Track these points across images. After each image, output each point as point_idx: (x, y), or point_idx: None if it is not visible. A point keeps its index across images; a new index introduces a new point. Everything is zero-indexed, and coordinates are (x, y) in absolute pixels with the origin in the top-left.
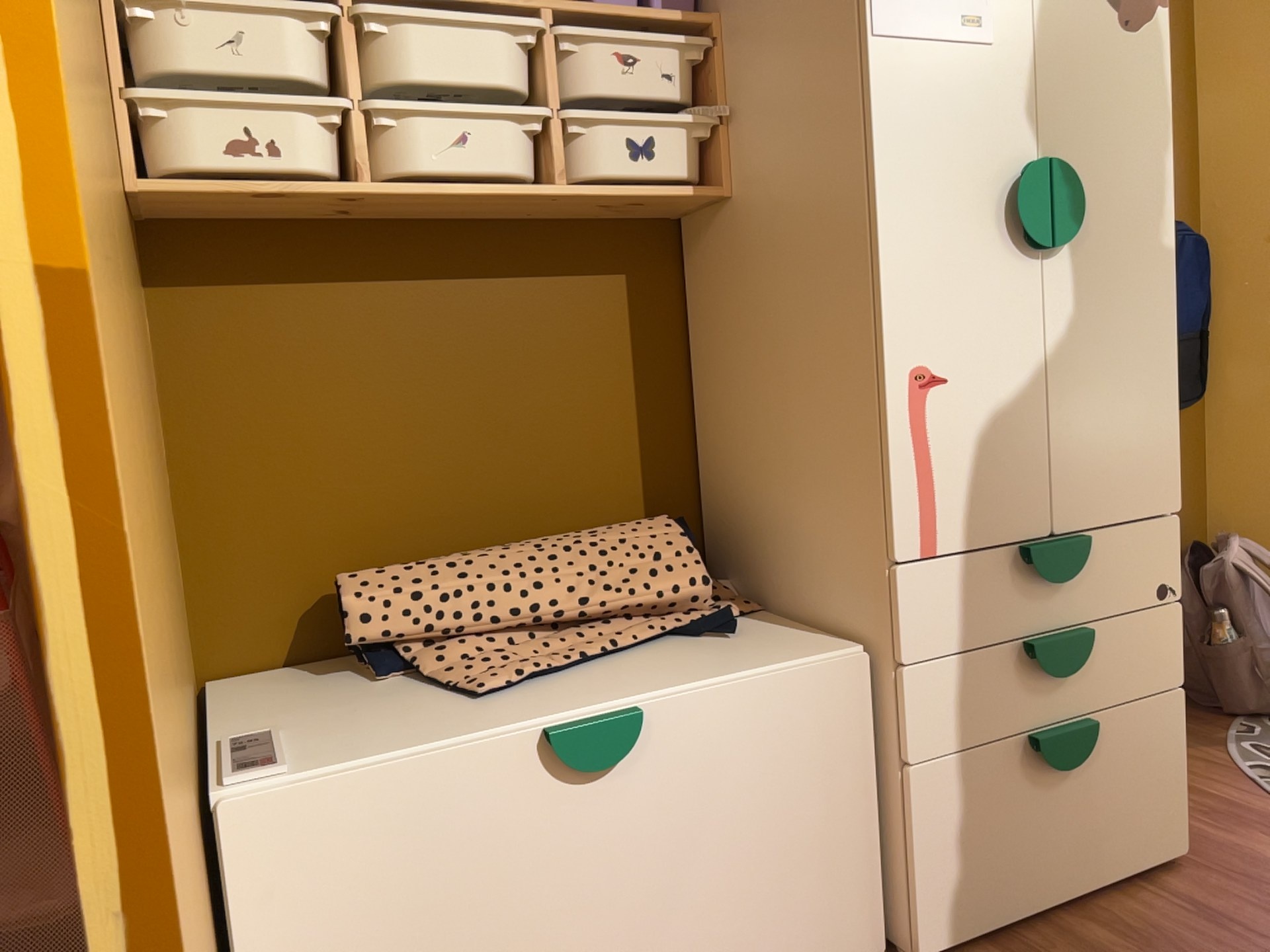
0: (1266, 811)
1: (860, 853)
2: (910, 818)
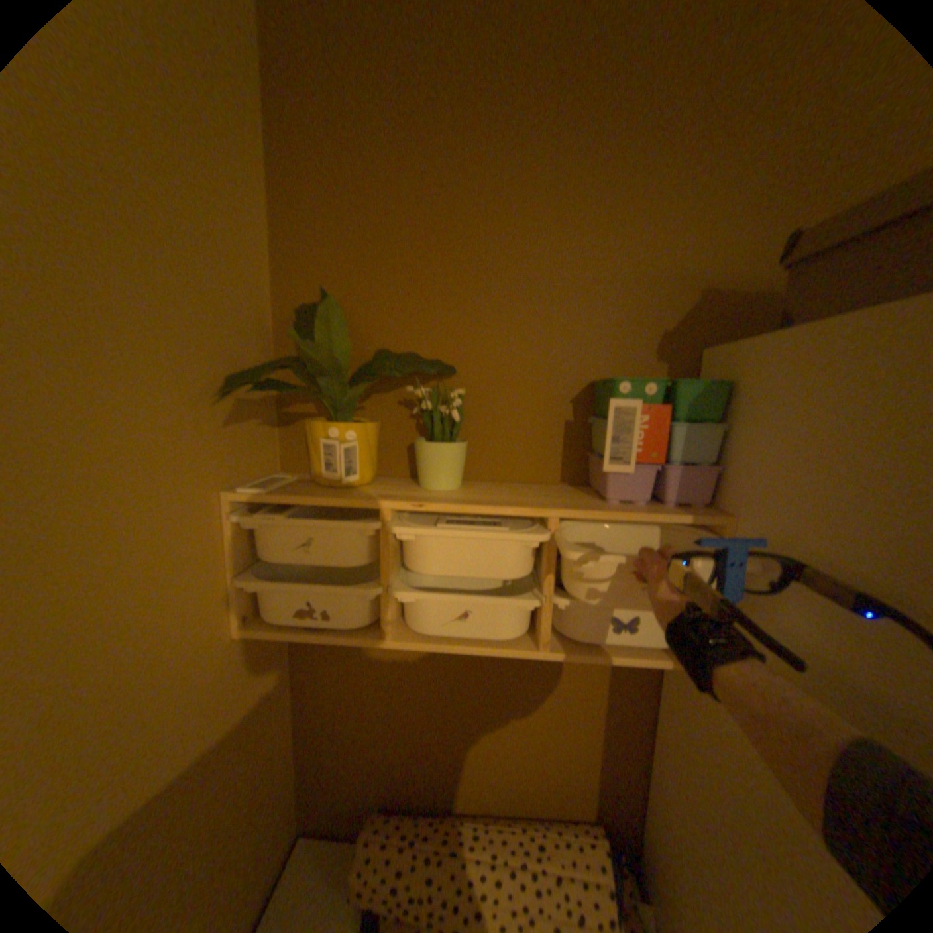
0: None
1: None
2: None
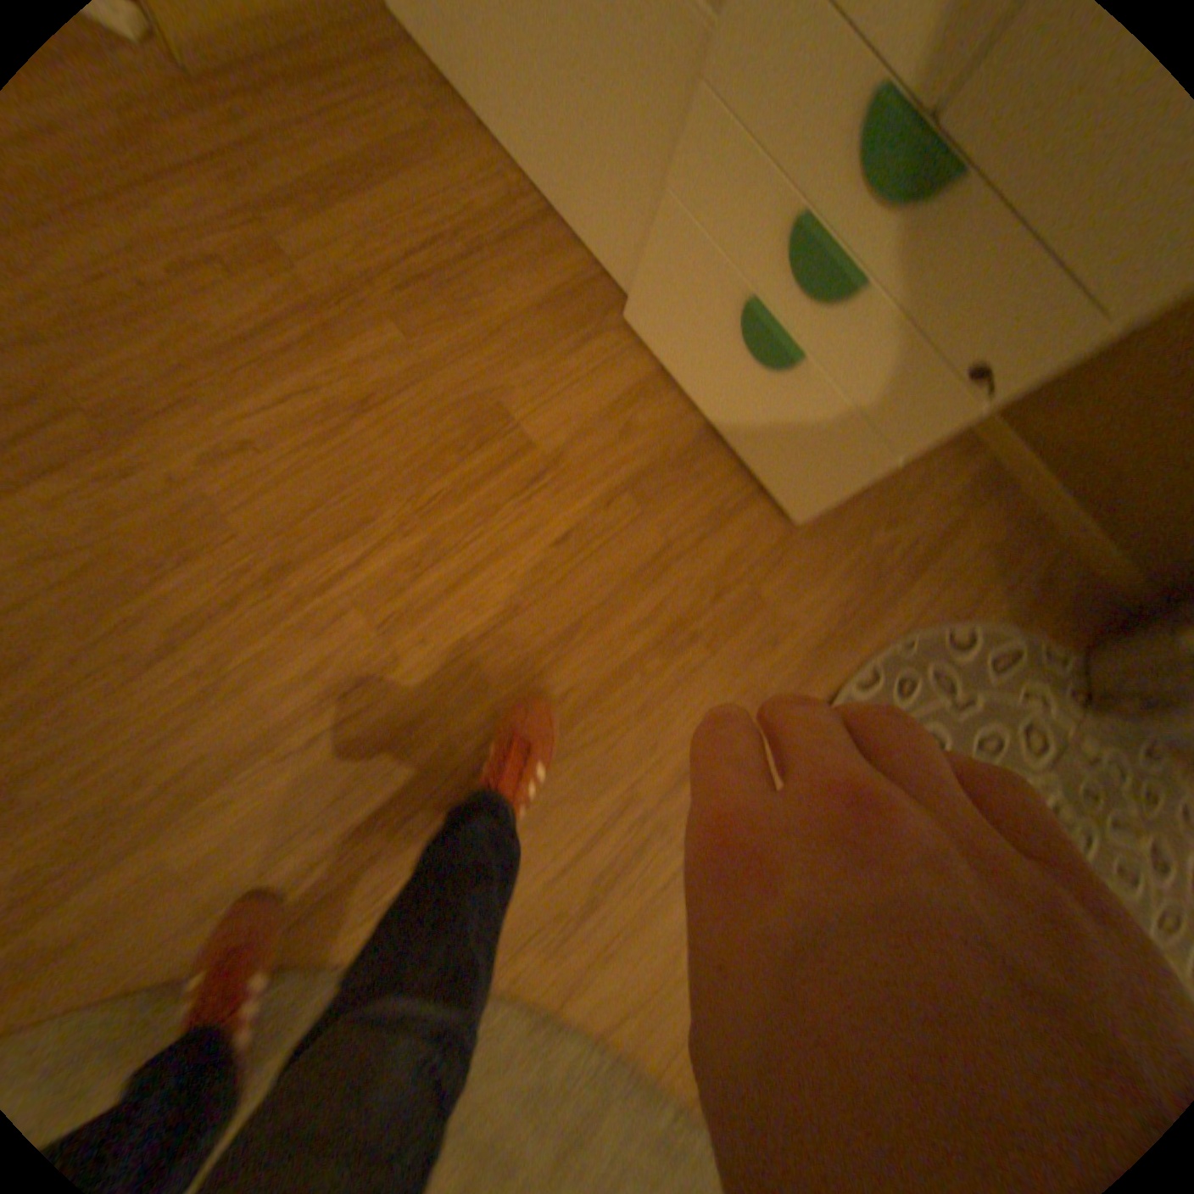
0: (882, 606)
1: (638, 212)
2: (654, 223)
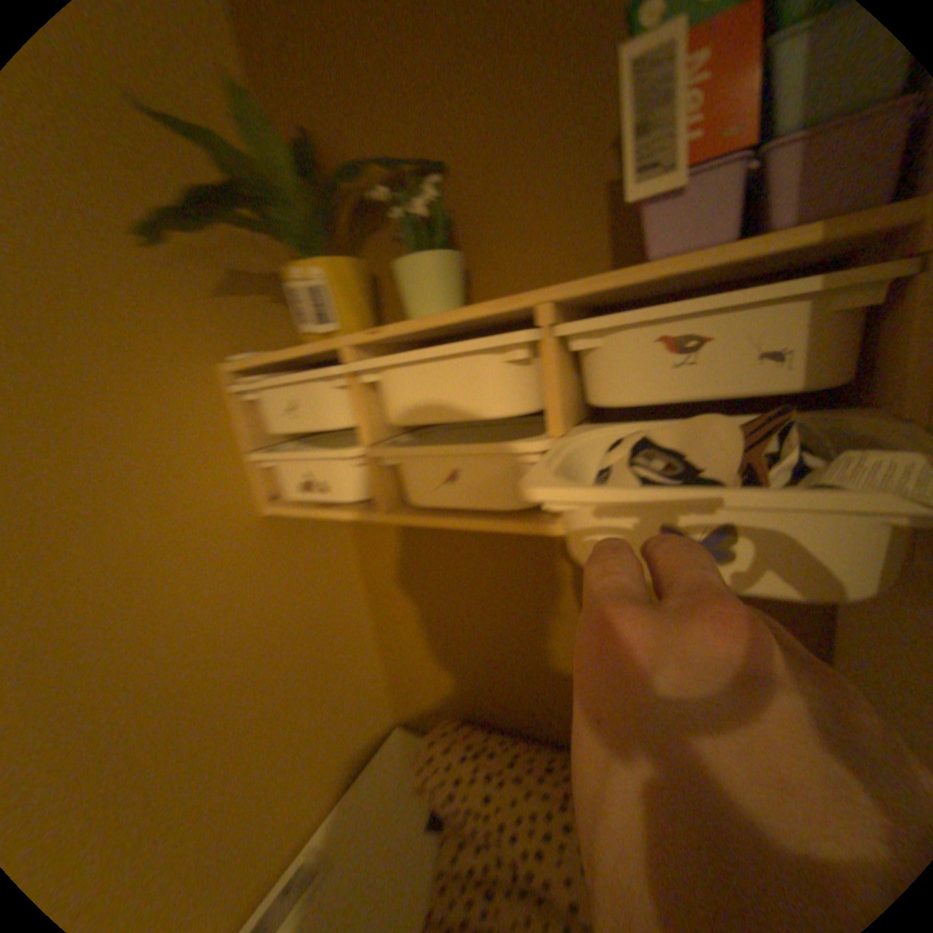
0: None
1: None
2: None
